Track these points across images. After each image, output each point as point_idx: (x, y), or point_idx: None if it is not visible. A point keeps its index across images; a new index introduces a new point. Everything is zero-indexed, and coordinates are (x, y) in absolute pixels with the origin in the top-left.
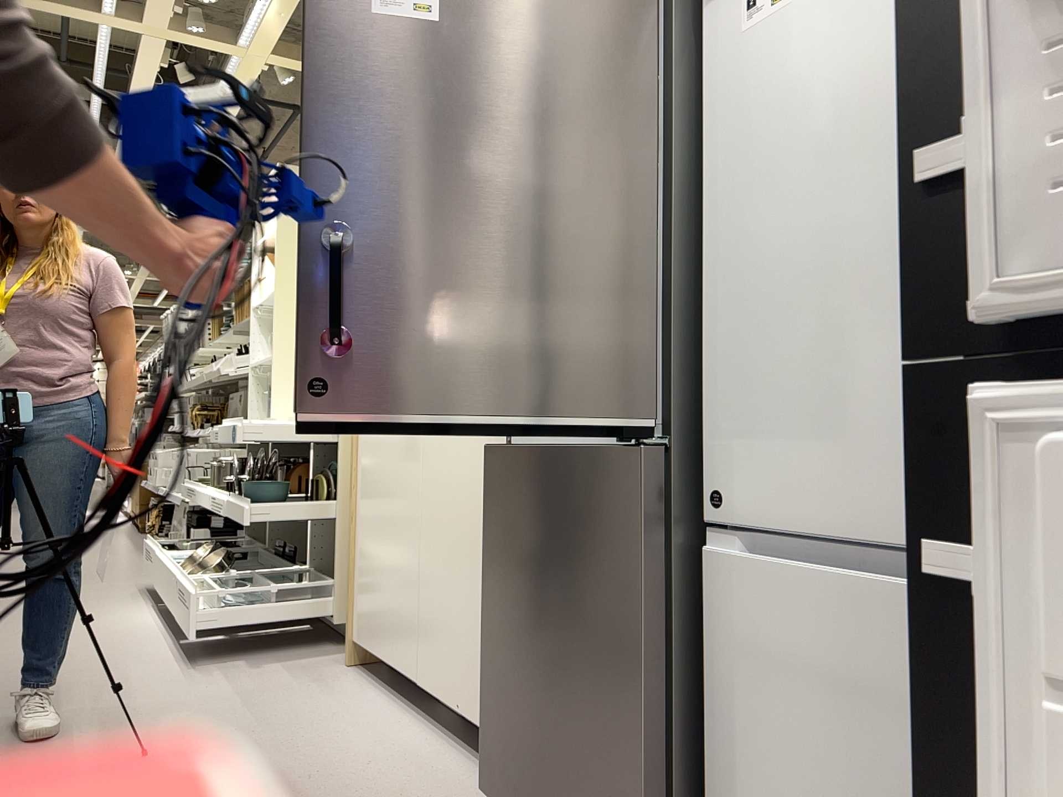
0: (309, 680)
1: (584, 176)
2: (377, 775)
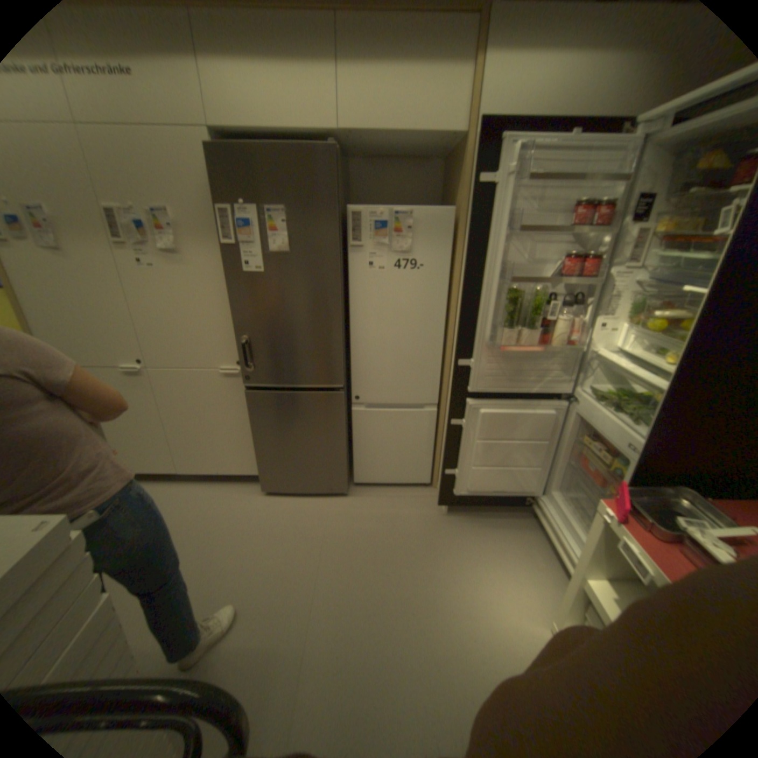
0: None
1: (308, 306)
2: (209, 511)
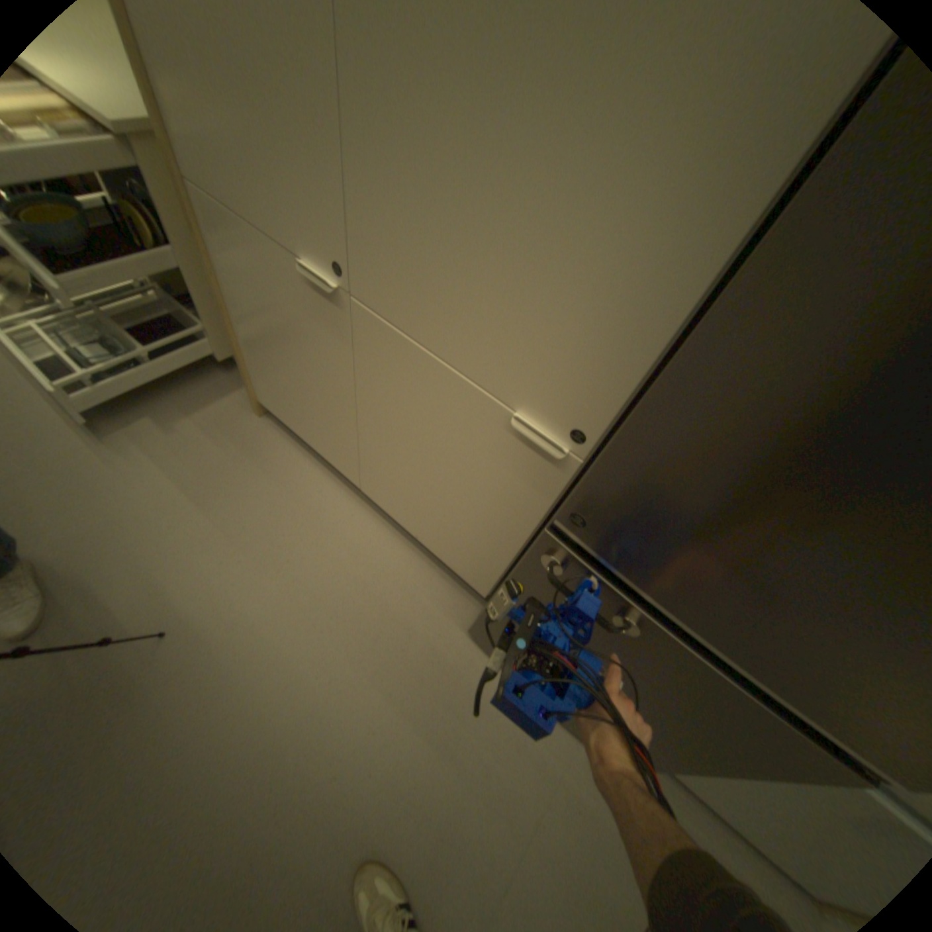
0: (235, 448)
1: None
2: (374, 603)
